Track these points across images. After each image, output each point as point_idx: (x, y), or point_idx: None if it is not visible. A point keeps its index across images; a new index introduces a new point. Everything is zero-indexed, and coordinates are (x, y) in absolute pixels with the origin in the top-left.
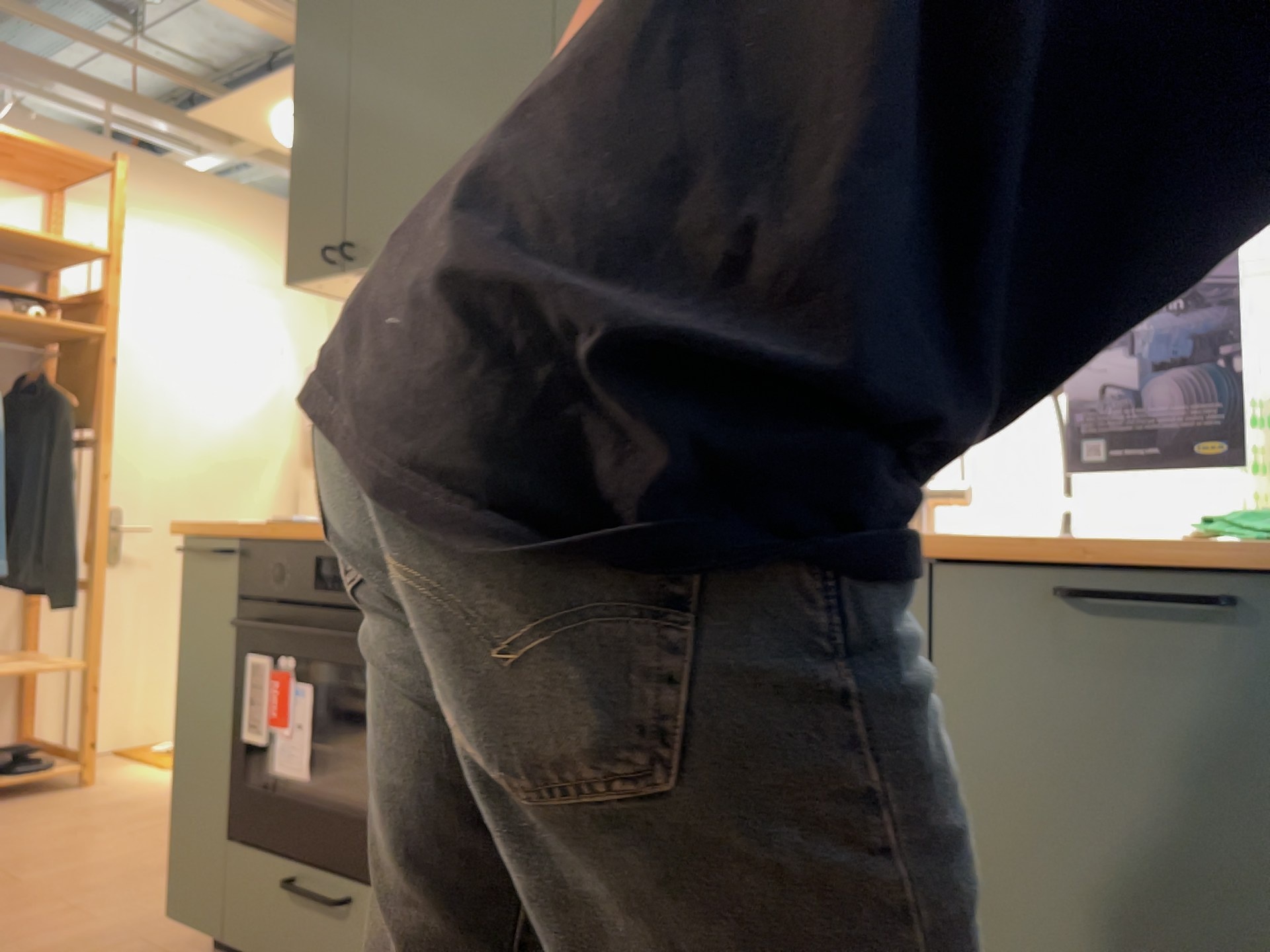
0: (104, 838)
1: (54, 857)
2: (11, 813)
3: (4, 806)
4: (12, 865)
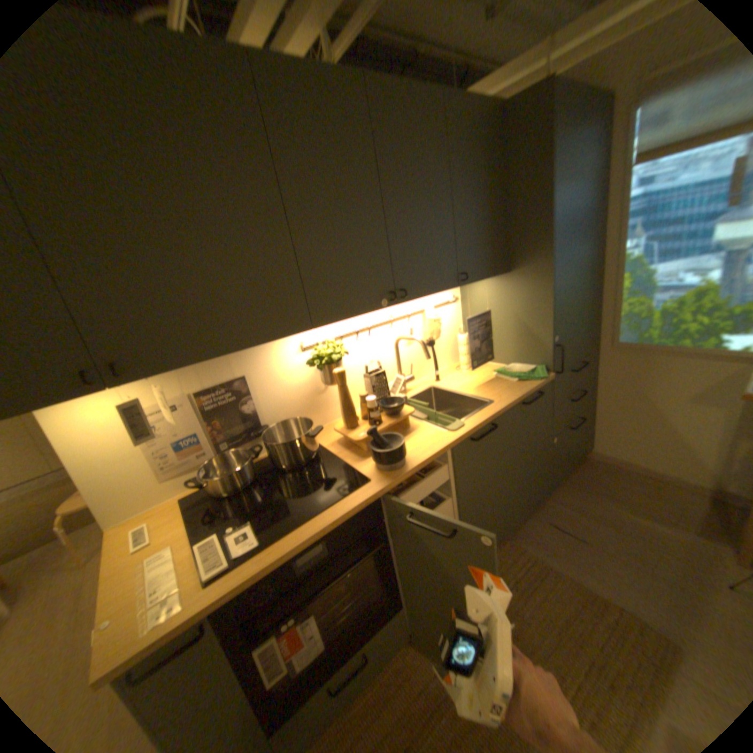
0: None
1: None
2: None
3: None
4: None
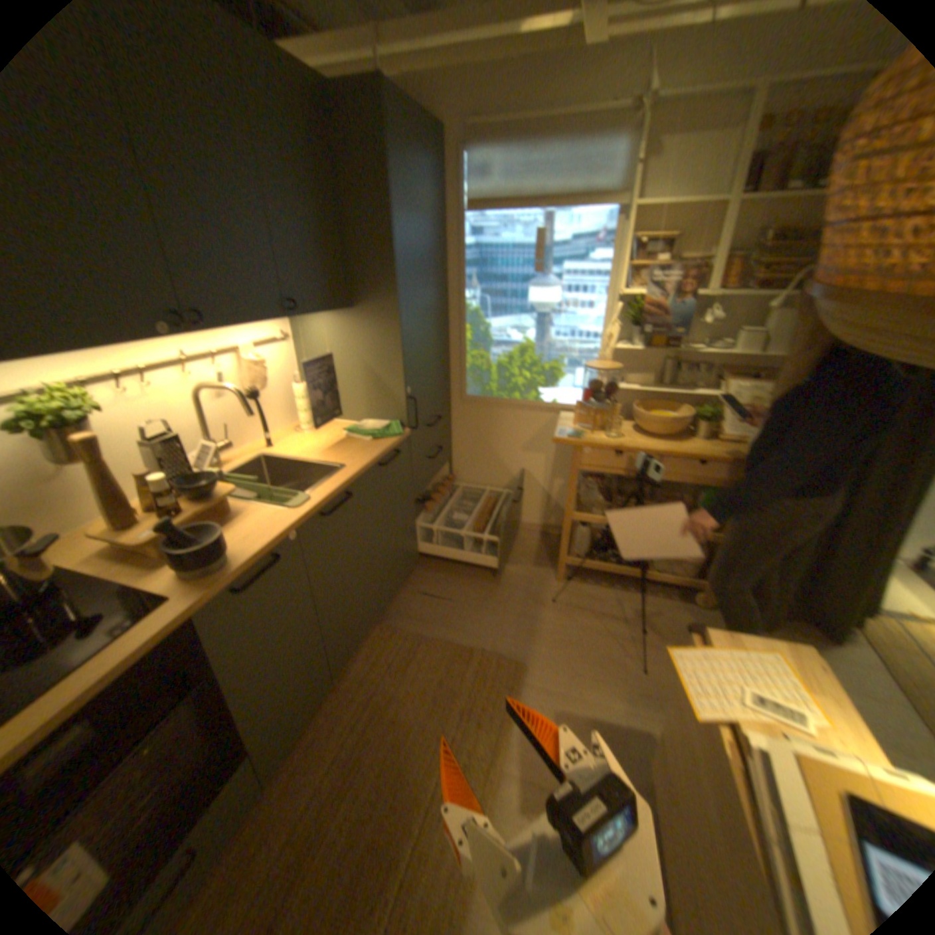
0: None
1: None
2: None
3: None
4: None
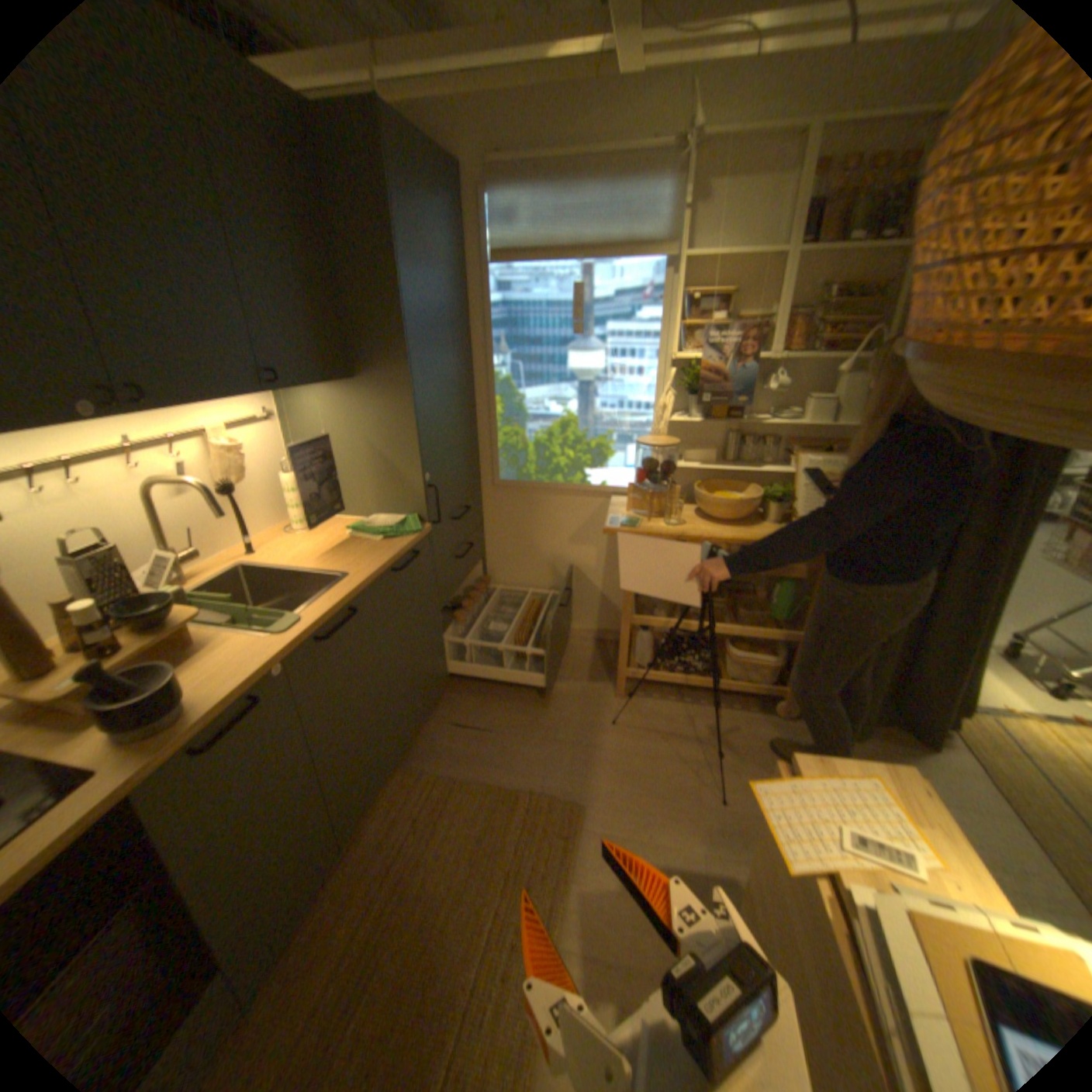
0: None
1: None
2: None
3: None
4: None
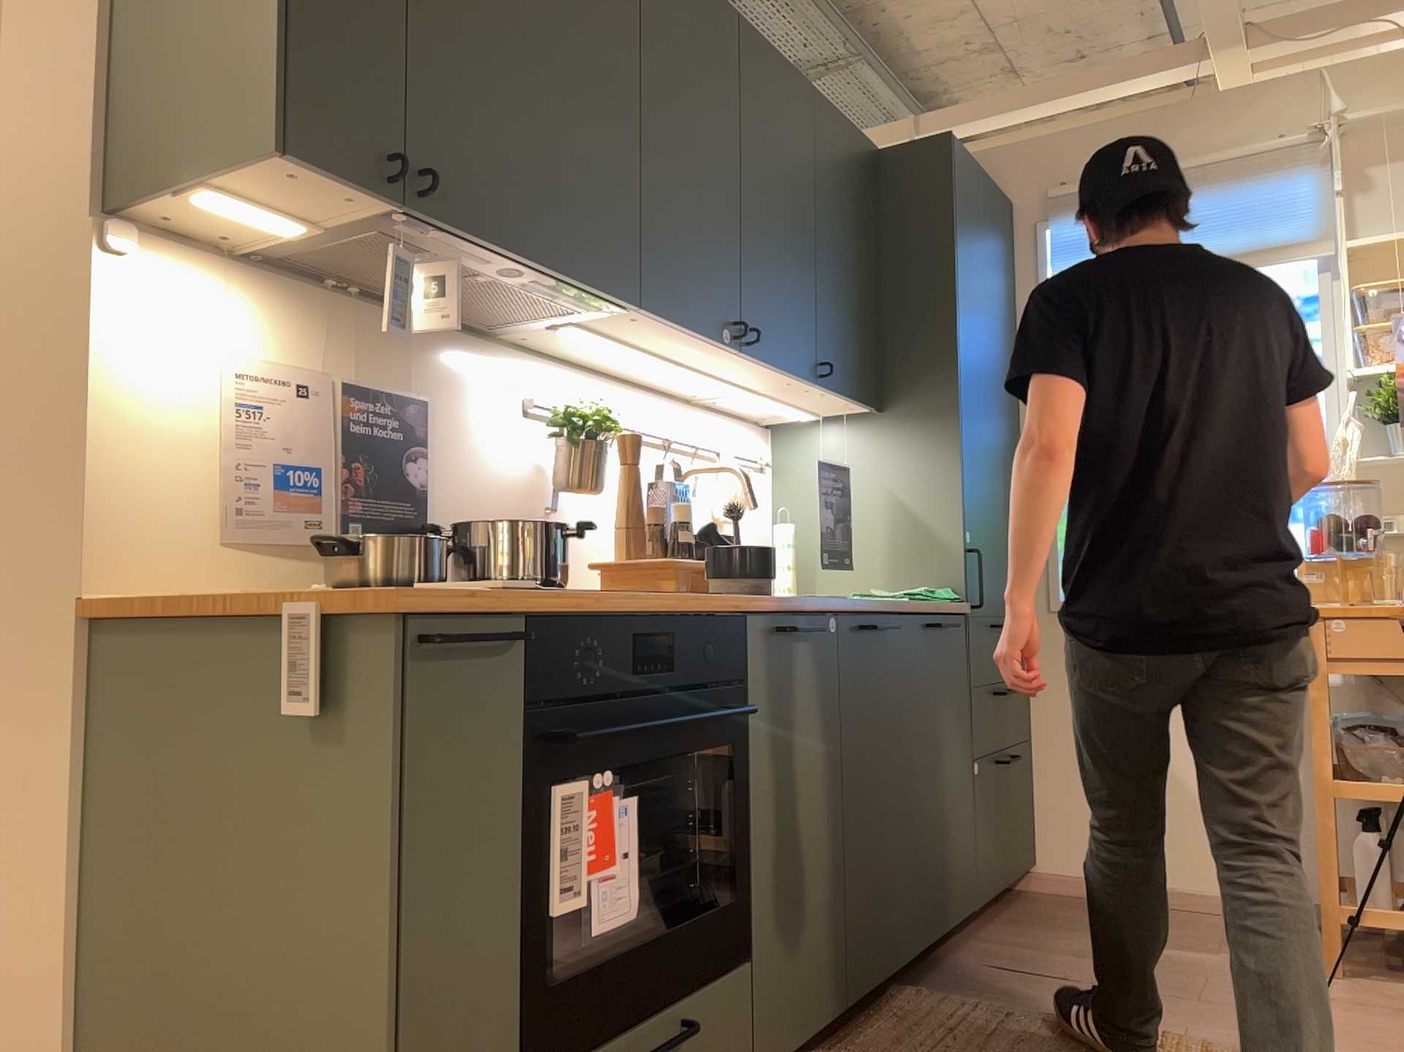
0: None
1: None
2: None
3: None
4: None
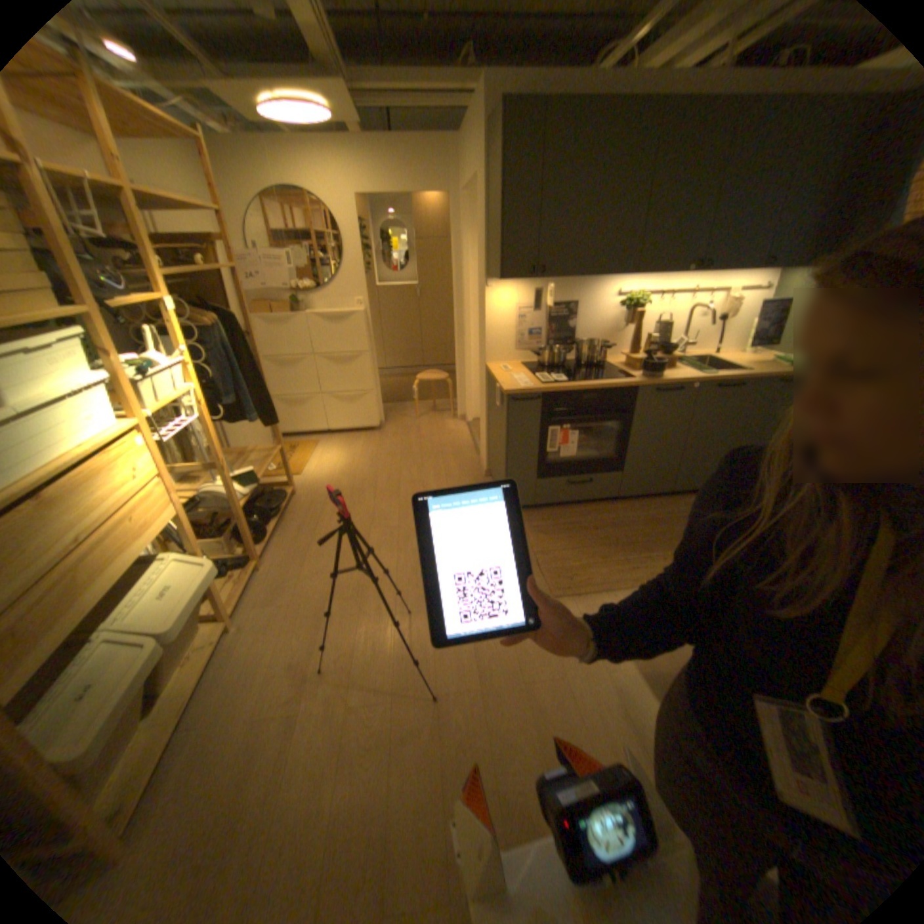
0: (369, 503)
1: (377, 516)
2: (303, 514)
3: (290, 513)
4: (373, 524)
